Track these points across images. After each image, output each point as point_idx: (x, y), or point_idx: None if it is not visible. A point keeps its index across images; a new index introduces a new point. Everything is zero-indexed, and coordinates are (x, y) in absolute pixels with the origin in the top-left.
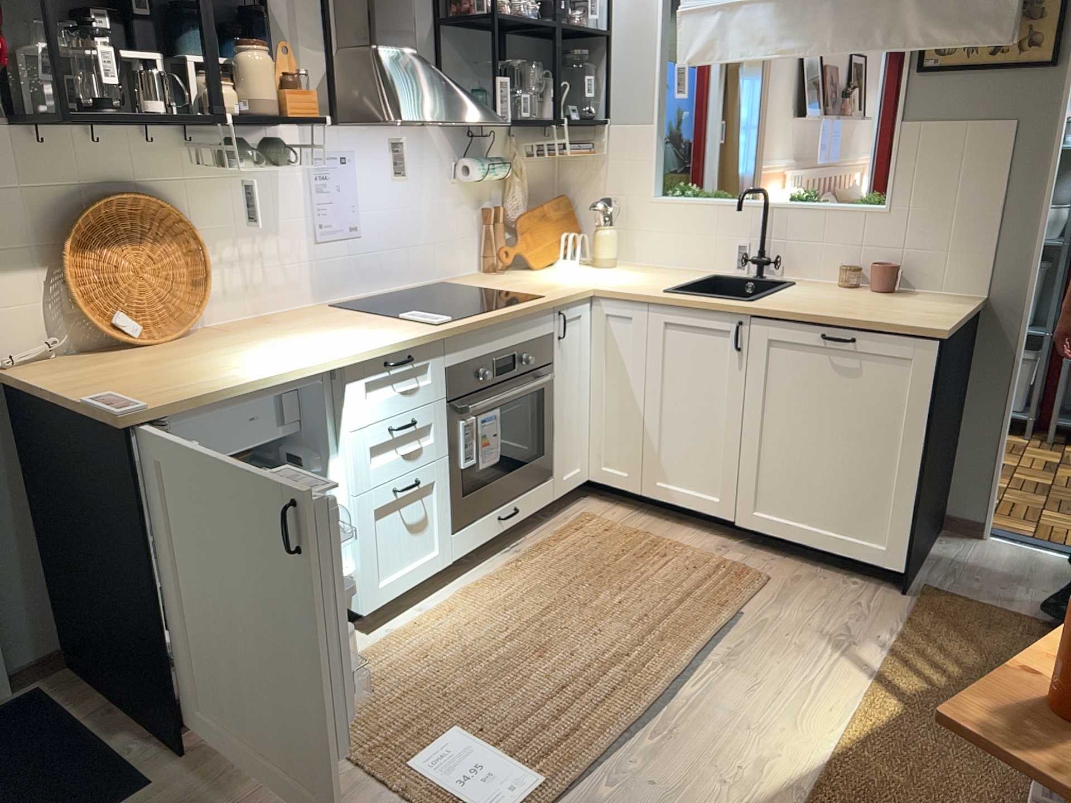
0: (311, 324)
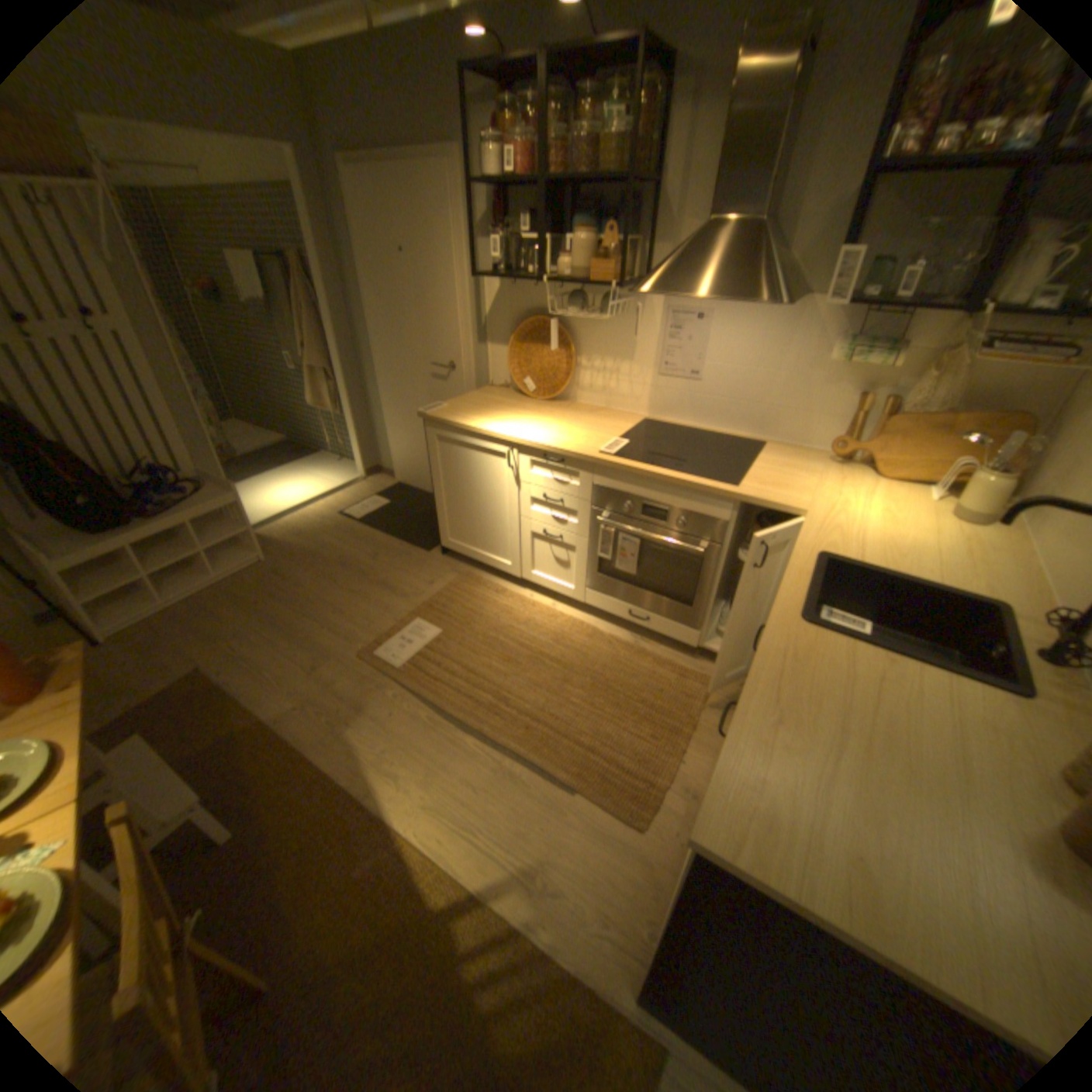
0: (594, 421)
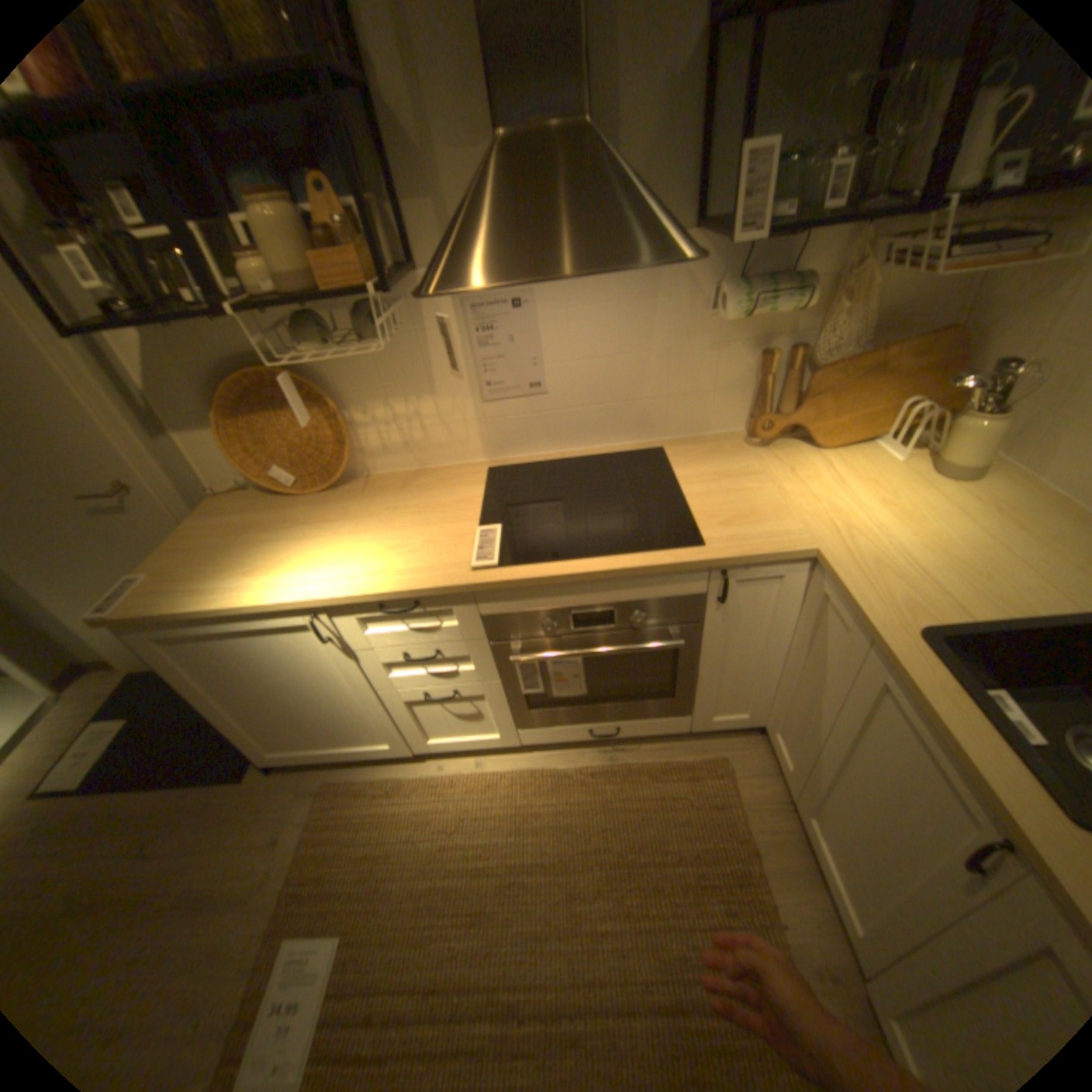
0: (421, 502)
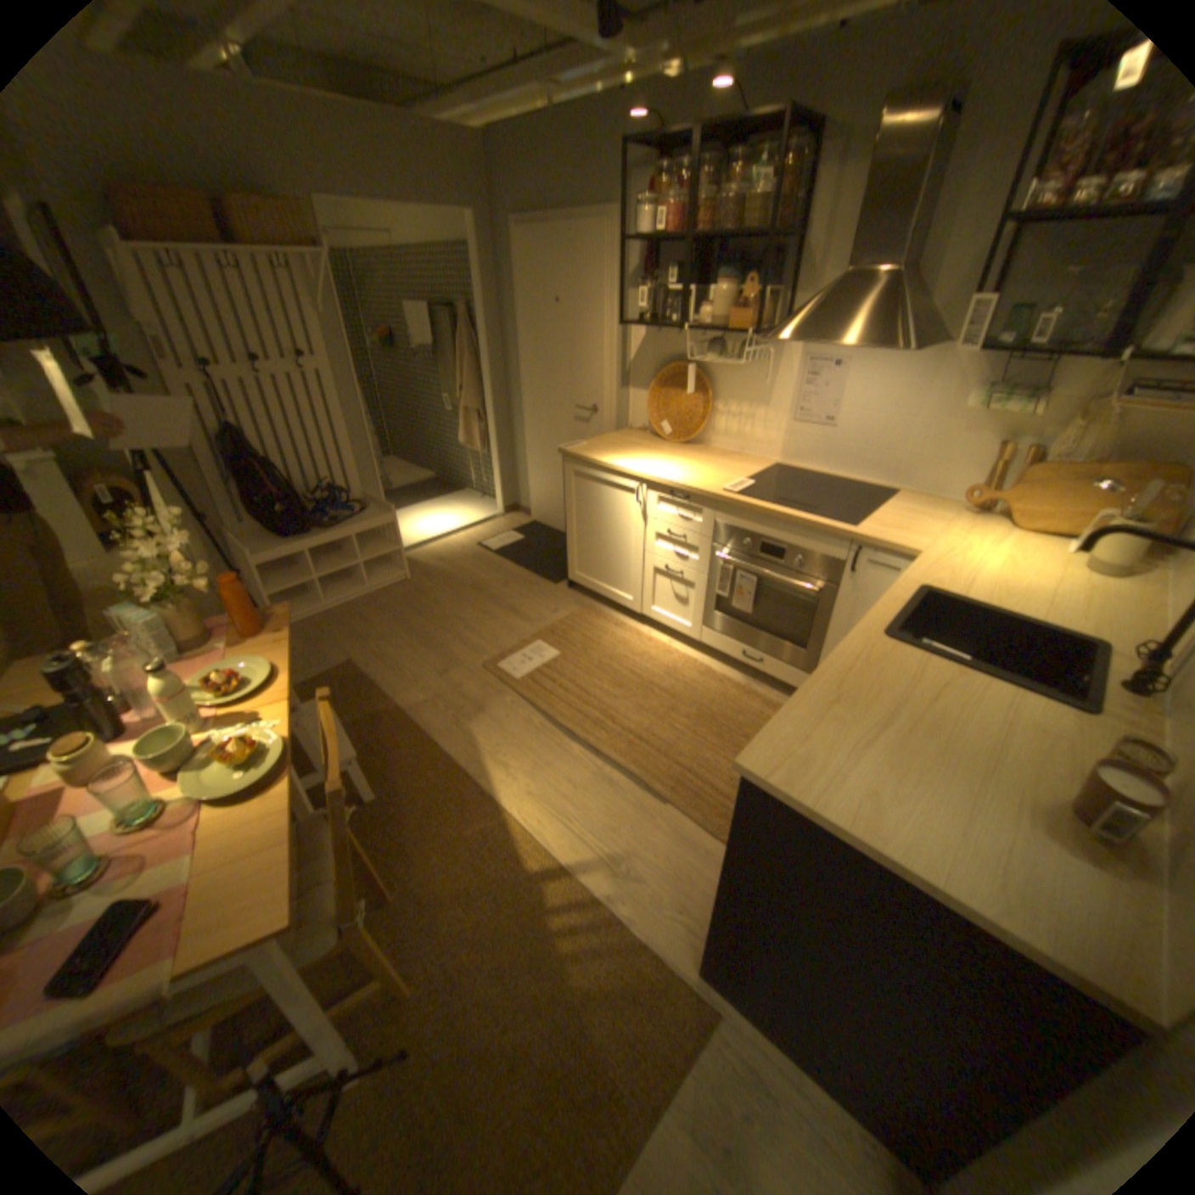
0: (723, 464)
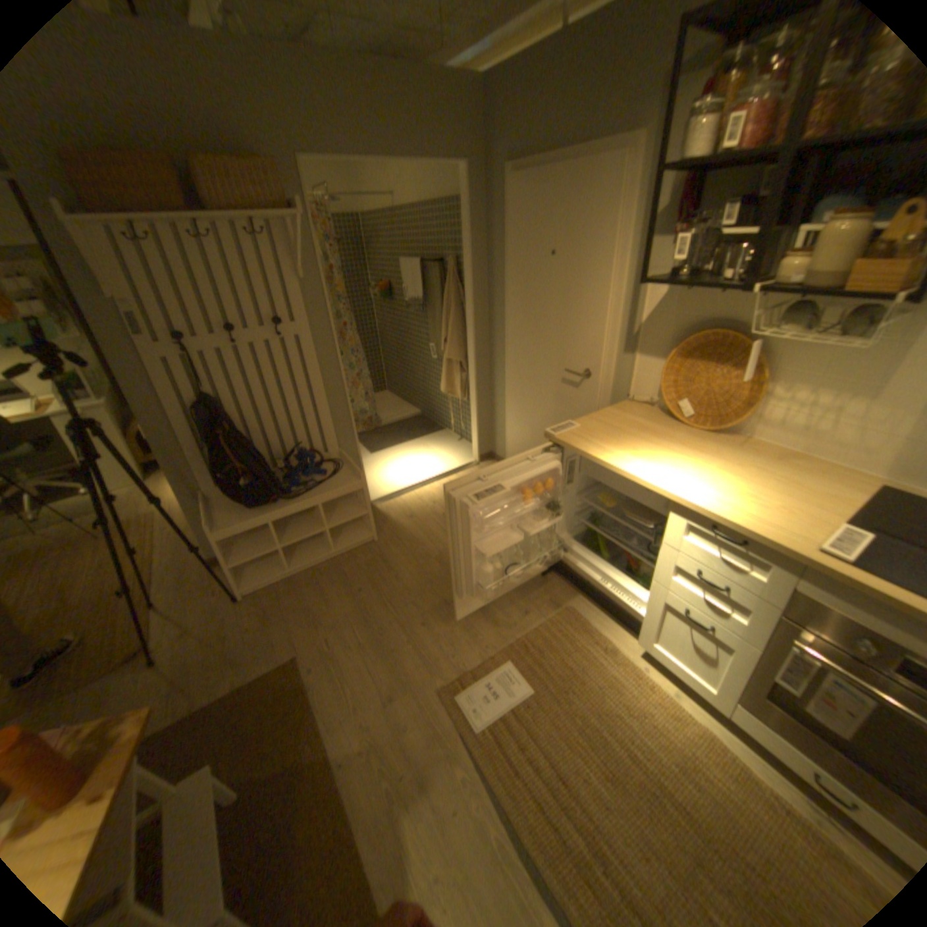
0: (791, 477)
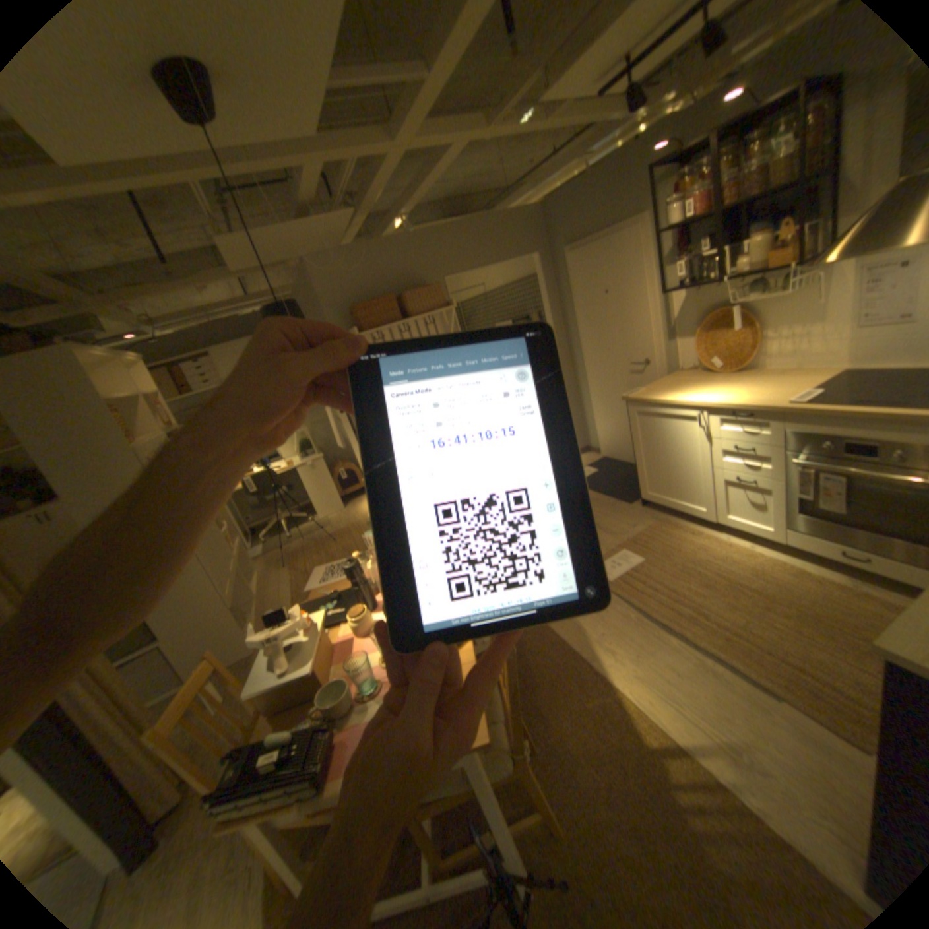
0: (783, 380)
